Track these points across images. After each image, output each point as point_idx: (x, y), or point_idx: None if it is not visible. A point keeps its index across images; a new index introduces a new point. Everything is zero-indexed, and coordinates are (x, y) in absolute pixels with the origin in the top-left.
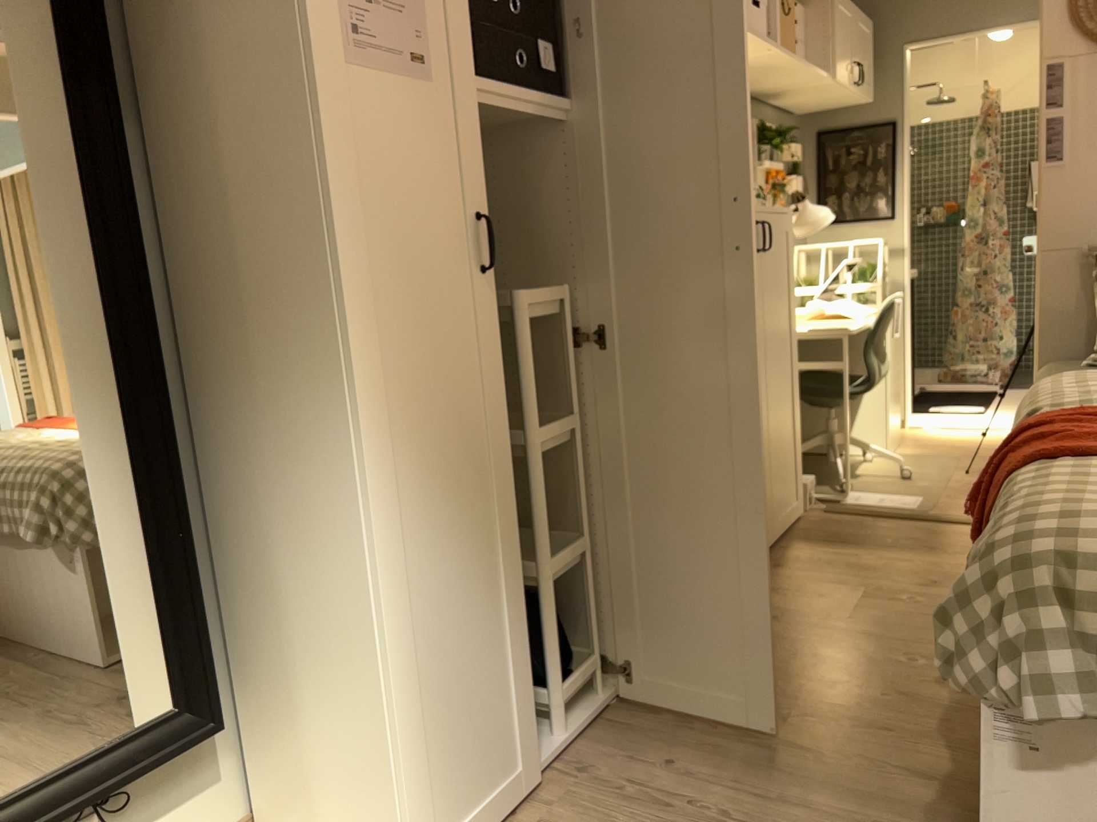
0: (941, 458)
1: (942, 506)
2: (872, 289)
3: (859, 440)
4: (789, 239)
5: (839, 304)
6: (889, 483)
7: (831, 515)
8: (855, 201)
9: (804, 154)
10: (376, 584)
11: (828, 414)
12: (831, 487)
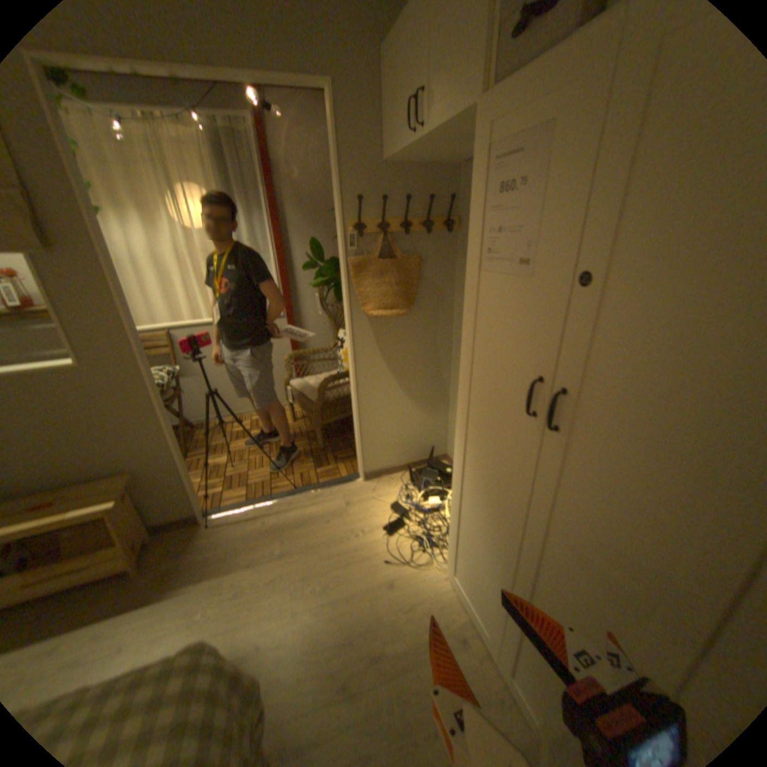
0: None
1: None
2: None
3: None
4: None
5: None
6: None
7: None
8: None
9: None
10: (456, 482)
11: None
12: None
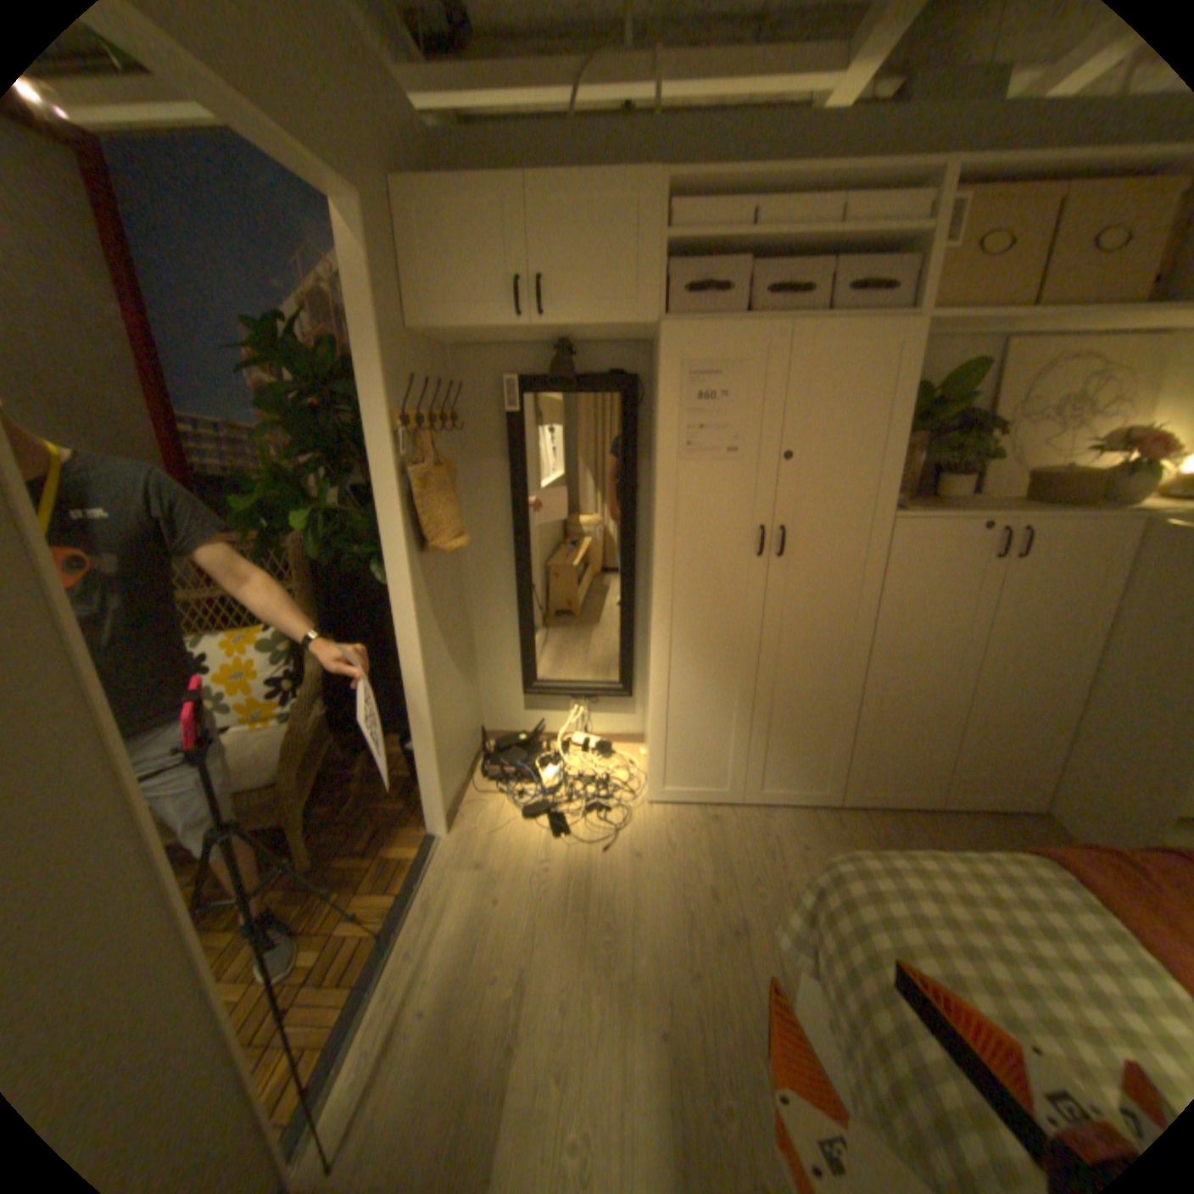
0: None
1: None
2: None
3: None
4: None
5: None
6: None
7: None
8: None
9: None
10: (658, 678)
11: None
12: None
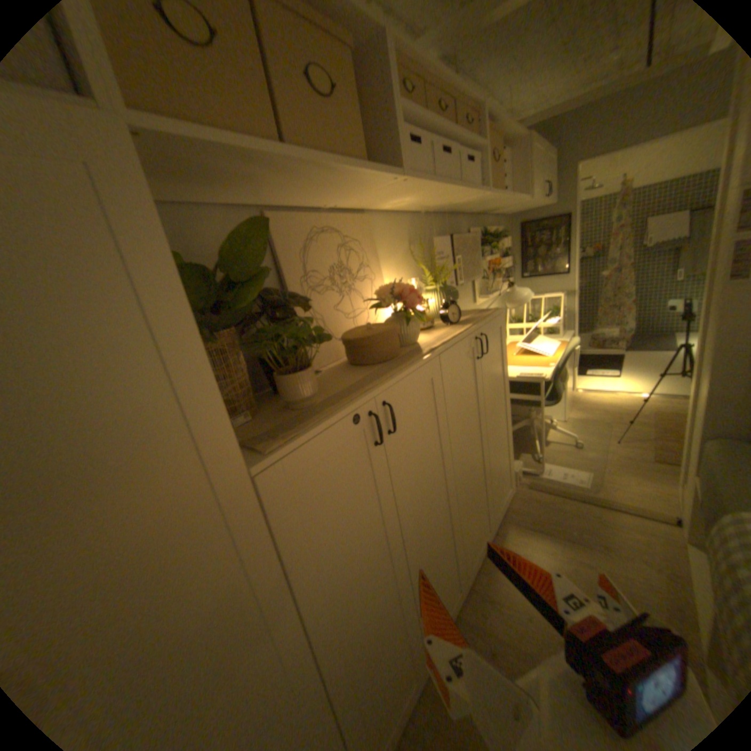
0: (600, 427)
1: (609, 489)
2: (558, 323)
3: (550, 417)
4: (505, 330)
5: (538, 345)
6: (570, 455)
7: (534, 495)
8: (547, 265)
9: (515, 237)
10: None
11: (531, 409)
12: (534, 459)
